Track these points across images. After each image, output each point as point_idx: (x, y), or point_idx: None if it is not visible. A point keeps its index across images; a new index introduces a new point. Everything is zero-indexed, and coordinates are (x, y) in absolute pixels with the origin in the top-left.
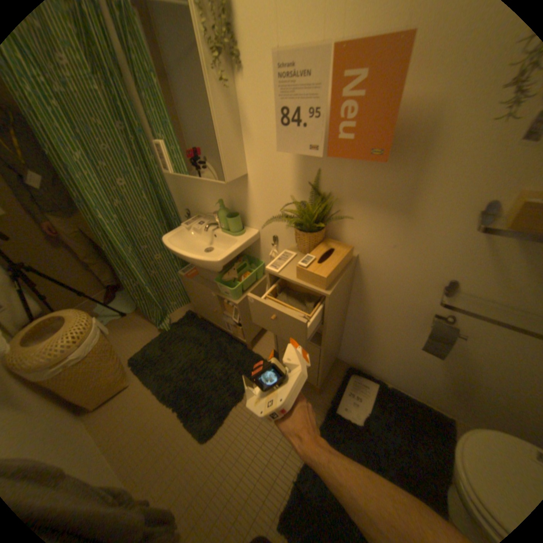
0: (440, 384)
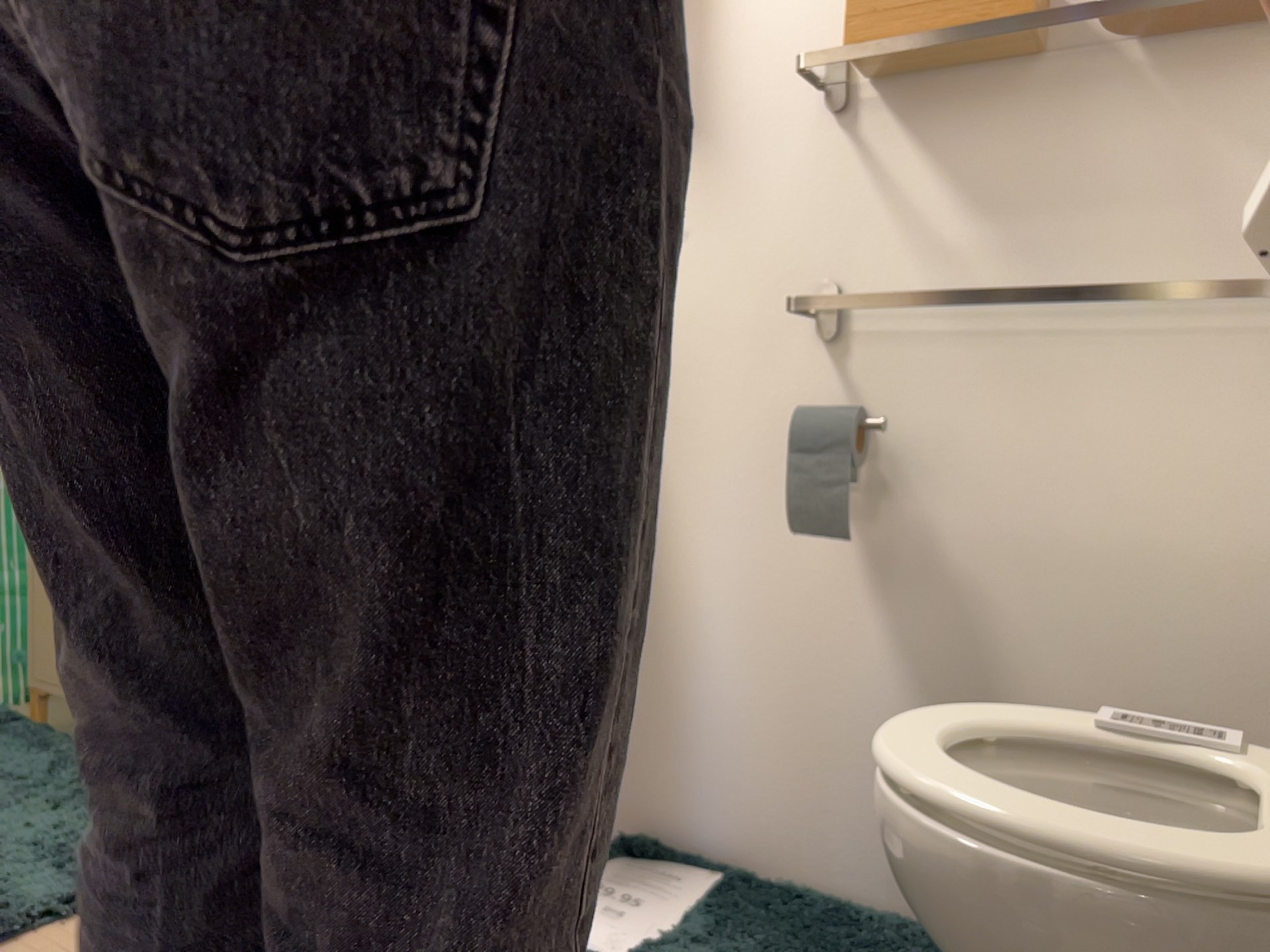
0: None
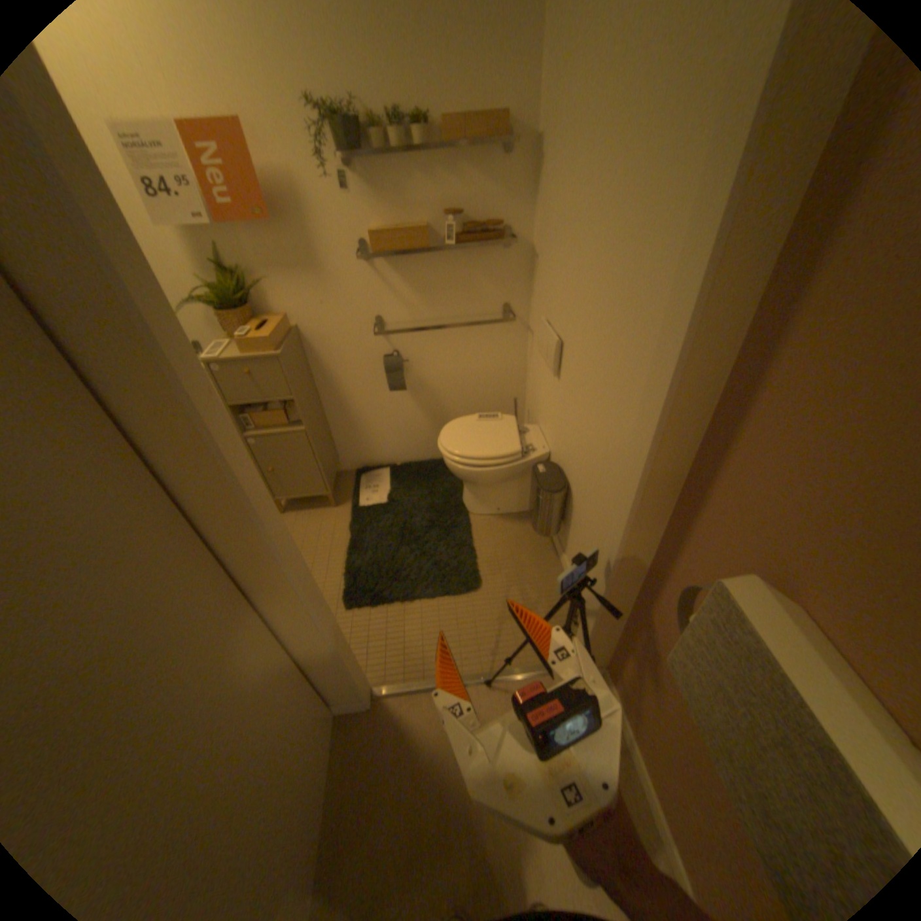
0: (427, 430)
